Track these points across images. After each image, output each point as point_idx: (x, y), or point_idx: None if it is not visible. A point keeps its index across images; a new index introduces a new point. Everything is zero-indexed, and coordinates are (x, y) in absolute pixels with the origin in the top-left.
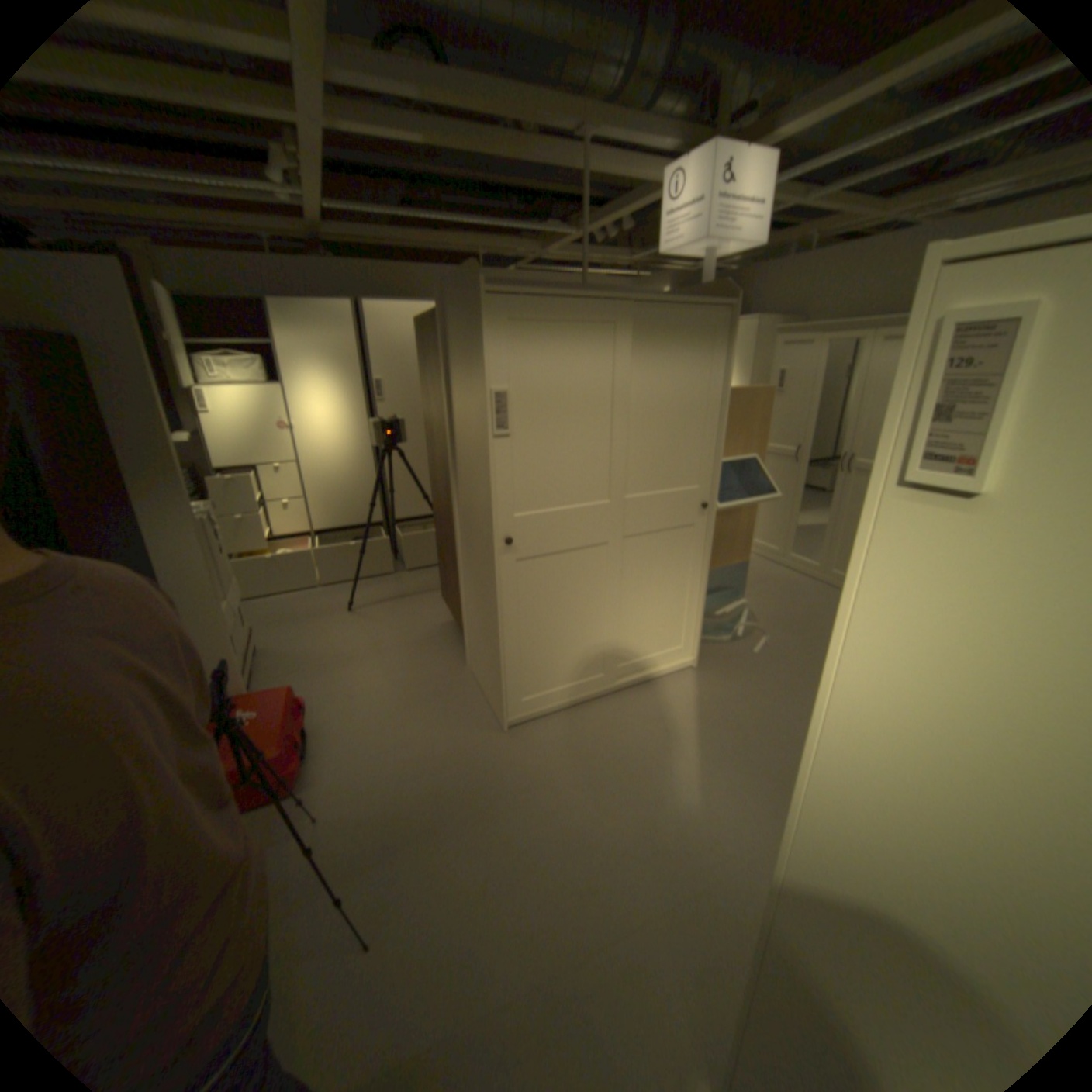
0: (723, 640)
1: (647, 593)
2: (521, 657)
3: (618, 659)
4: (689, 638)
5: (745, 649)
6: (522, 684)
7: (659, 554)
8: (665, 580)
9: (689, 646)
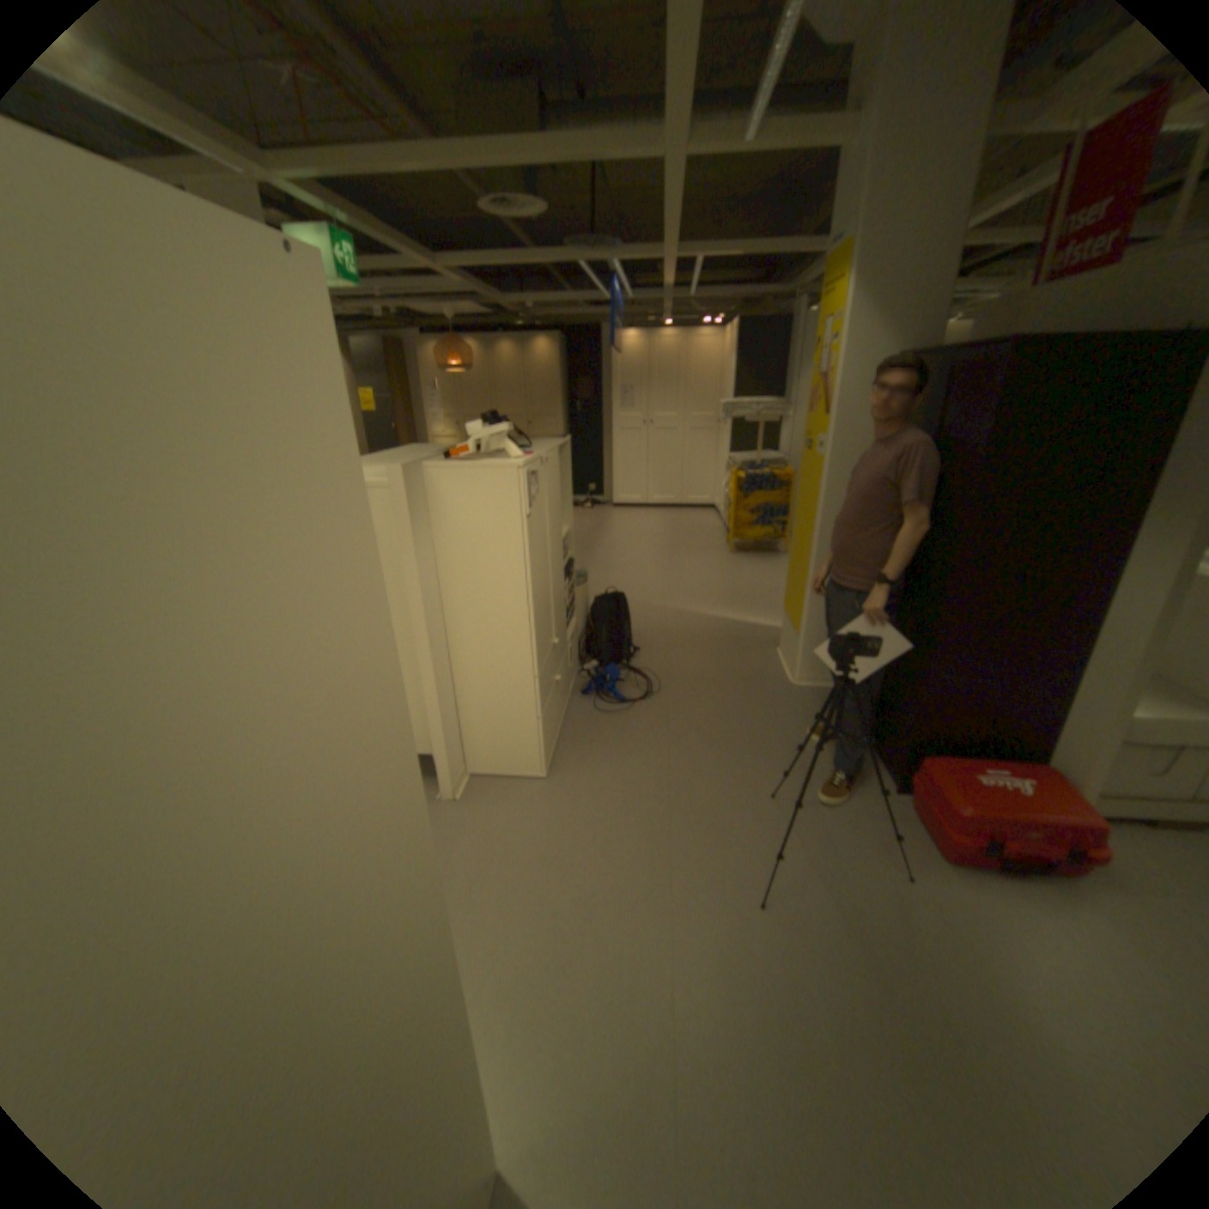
0: None
1: None
2: None
3: None
4: None
5: None
6: None
7: None
8: None
9: None
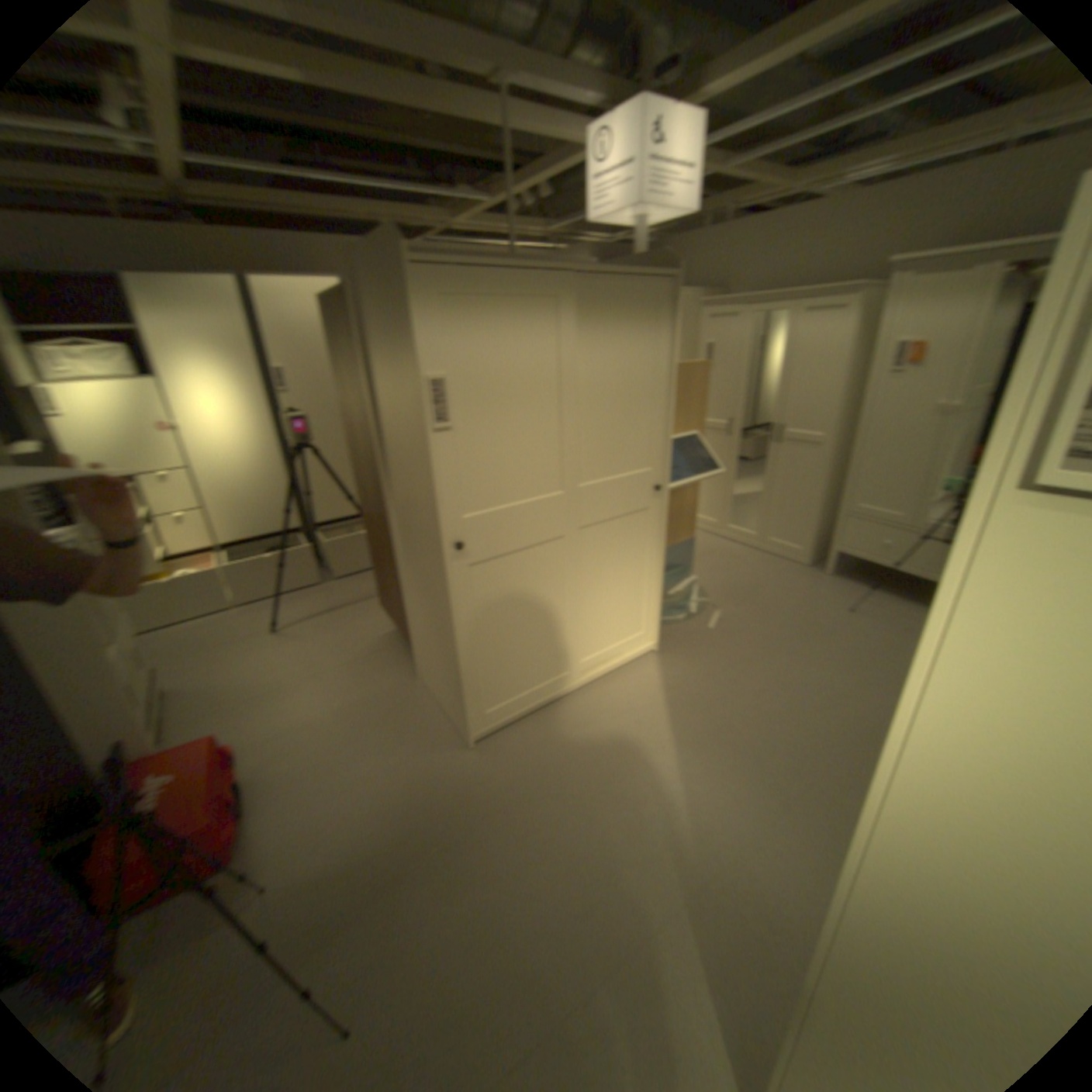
0: (680, 620)
1: (608, 583)
2: (485, 668)
3: (584, 654)
4: (651, 623)
5: (703, 627)
6: (489, 695)
7: (618, 542)
8: (625, 568)
9: (651, 631)
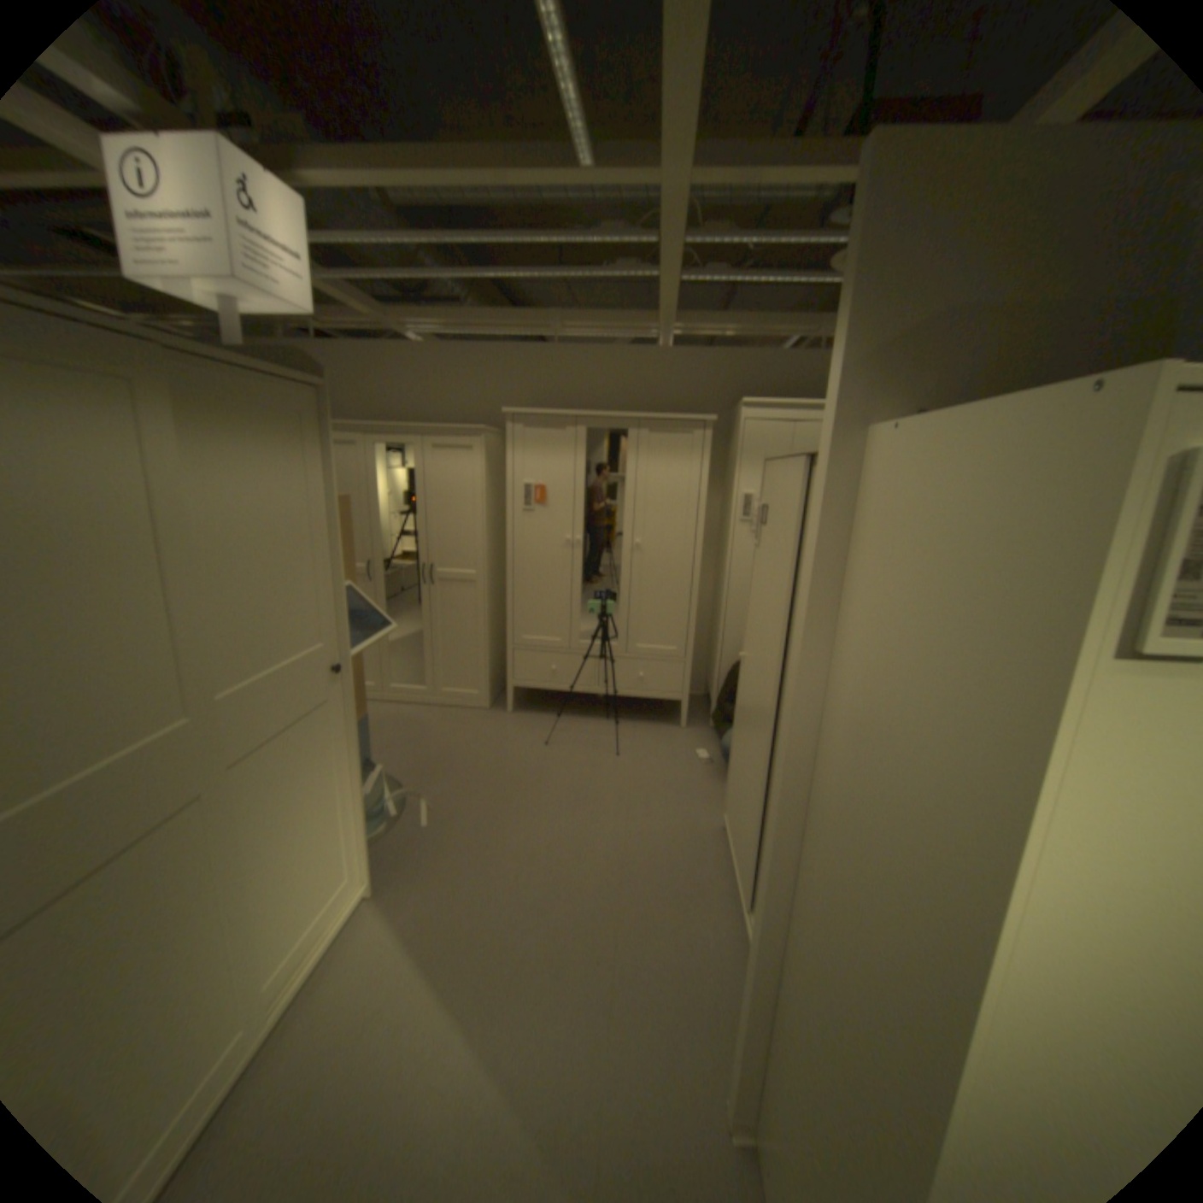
0: (377, 833)
1: (283, 836)
2: None
3: (258, 978)
4: (352, 861)
5: (410, 829)
6: None
7: (289, 766)
8: (304, 800)
9: (353, 872)
